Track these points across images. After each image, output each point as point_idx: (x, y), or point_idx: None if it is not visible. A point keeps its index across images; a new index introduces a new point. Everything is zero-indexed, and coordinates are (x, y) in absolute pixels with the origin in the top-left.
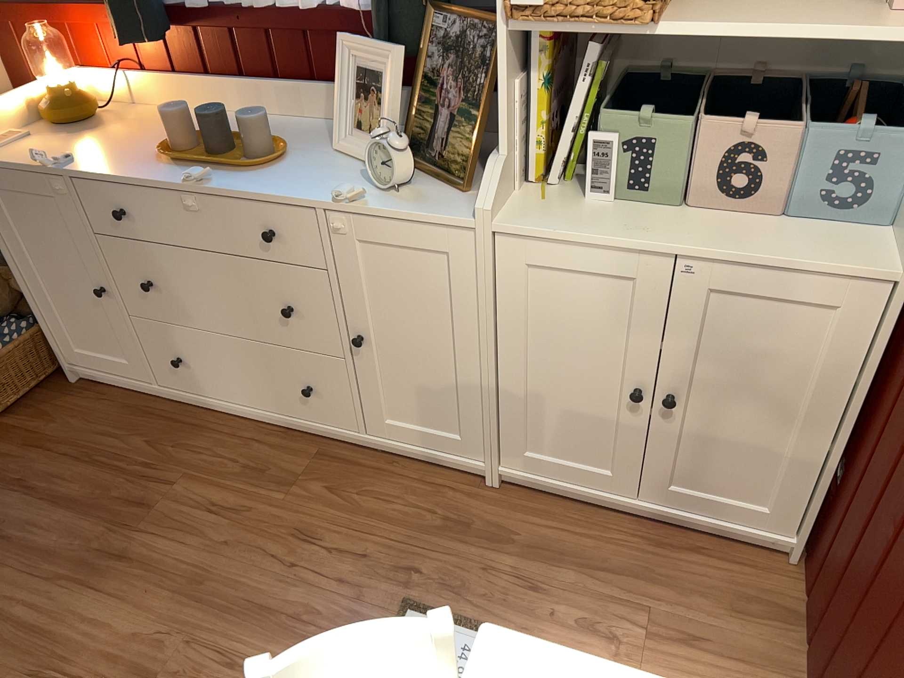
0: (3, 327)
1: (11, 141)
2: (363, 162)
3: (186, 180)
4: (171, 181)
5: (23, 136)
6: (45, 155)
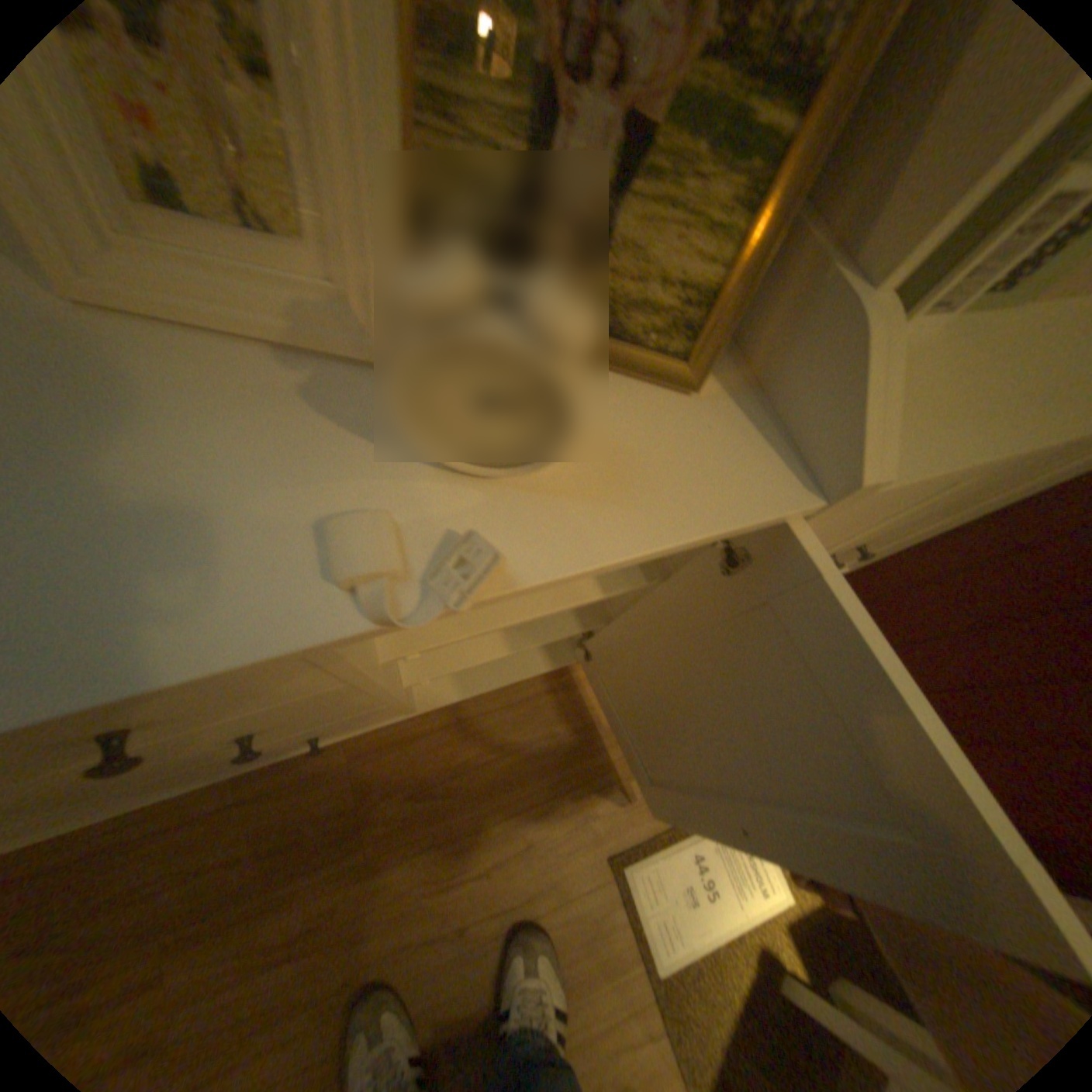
0: None
1: None
2: (275, 351)
3: None
4: None
5: None
6: None
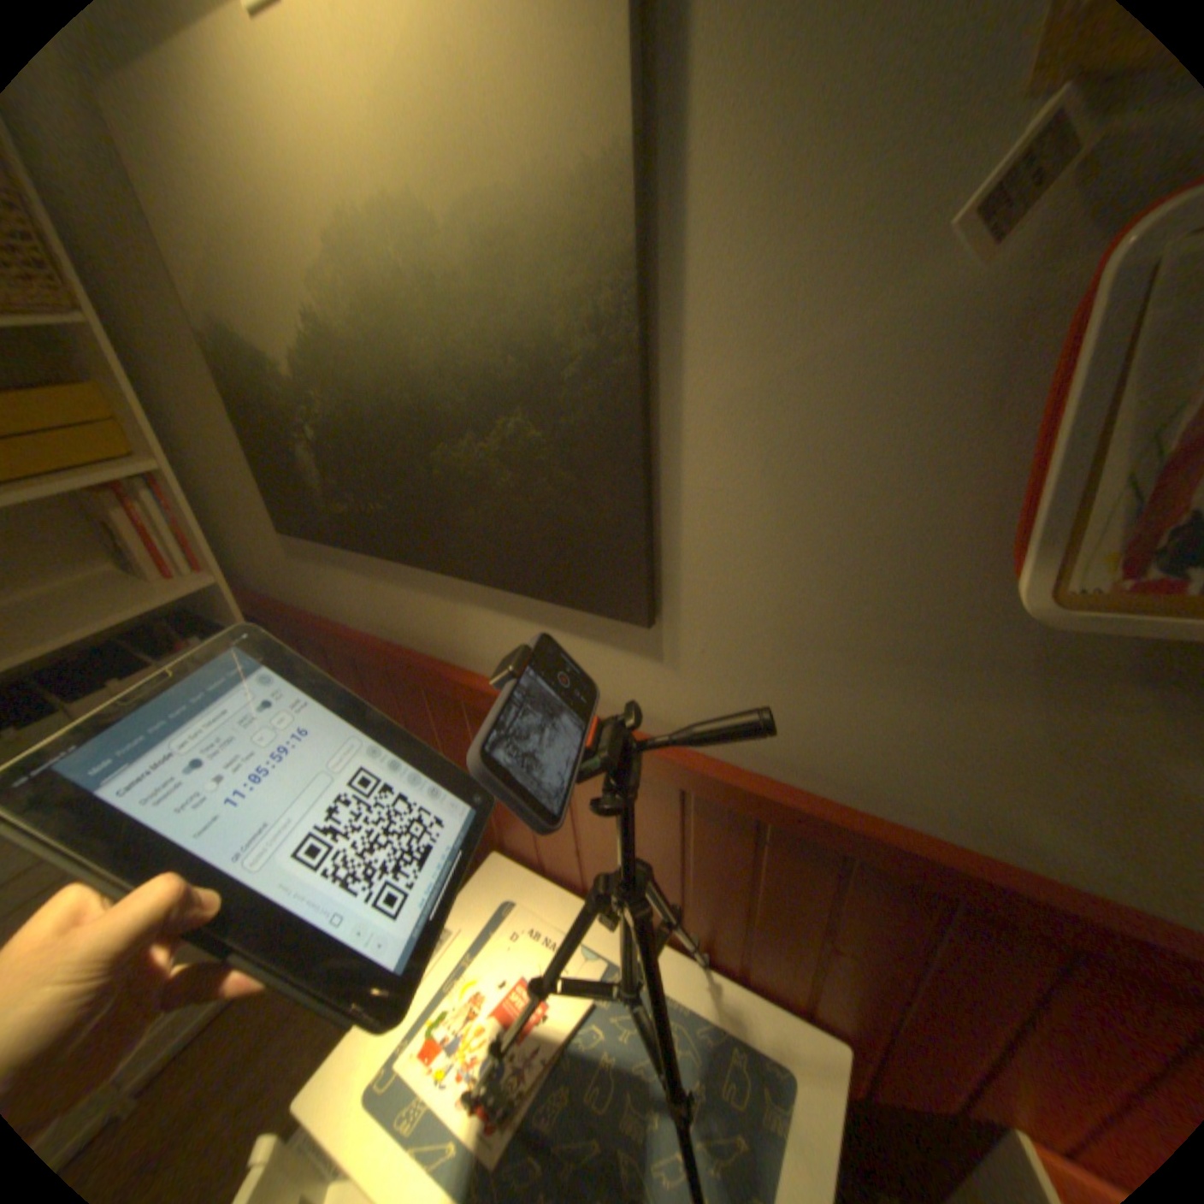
0: None
1: None
2: None
3: None
4: None
5: None
6: None
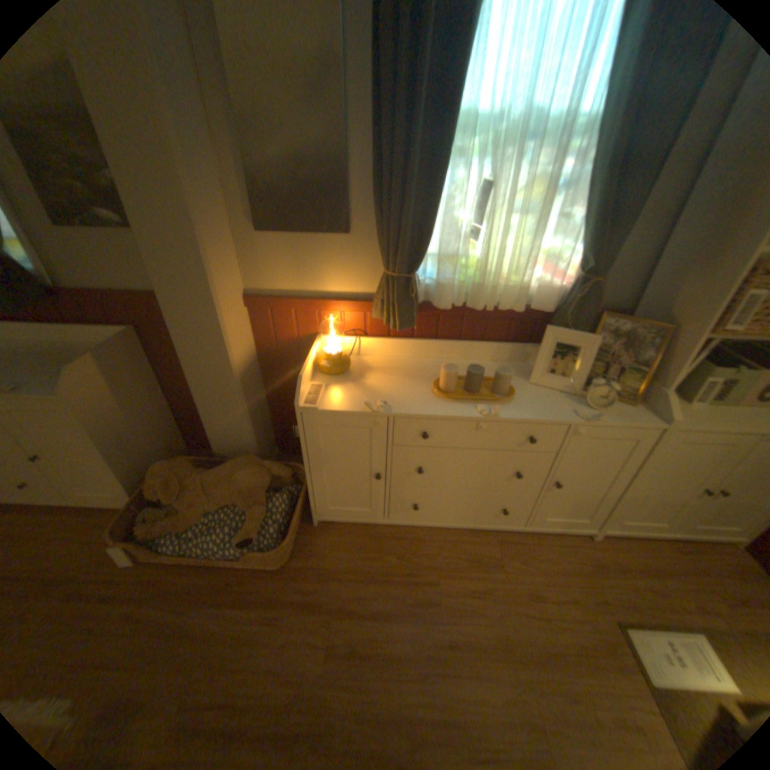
0: (272, 503)
1: (322, 392)
2: (557, 392)
3: (480, 414)
4: (469, 415)
5: (324, 387)
6: (368, 403)
